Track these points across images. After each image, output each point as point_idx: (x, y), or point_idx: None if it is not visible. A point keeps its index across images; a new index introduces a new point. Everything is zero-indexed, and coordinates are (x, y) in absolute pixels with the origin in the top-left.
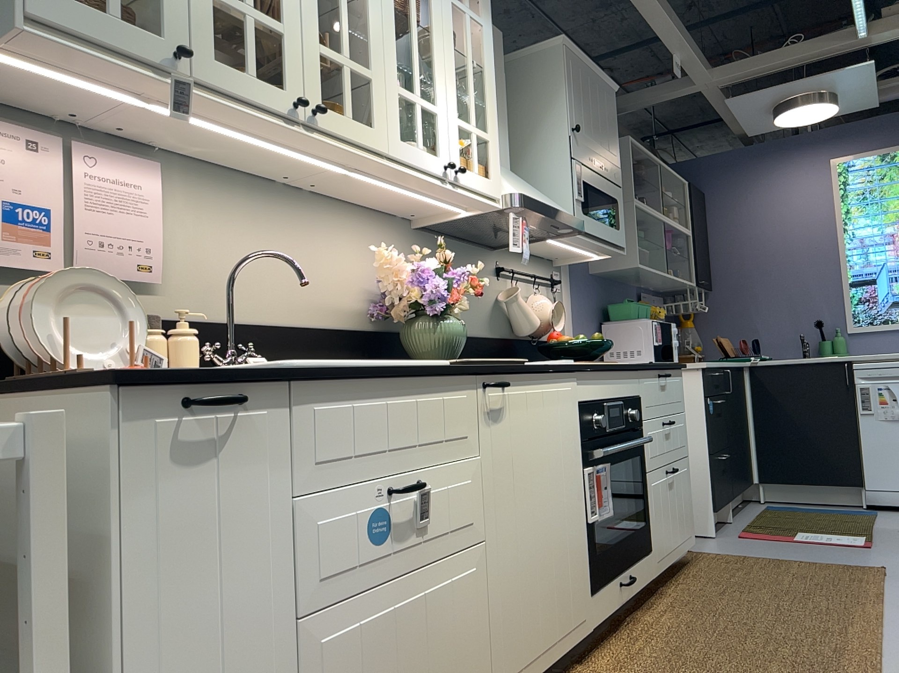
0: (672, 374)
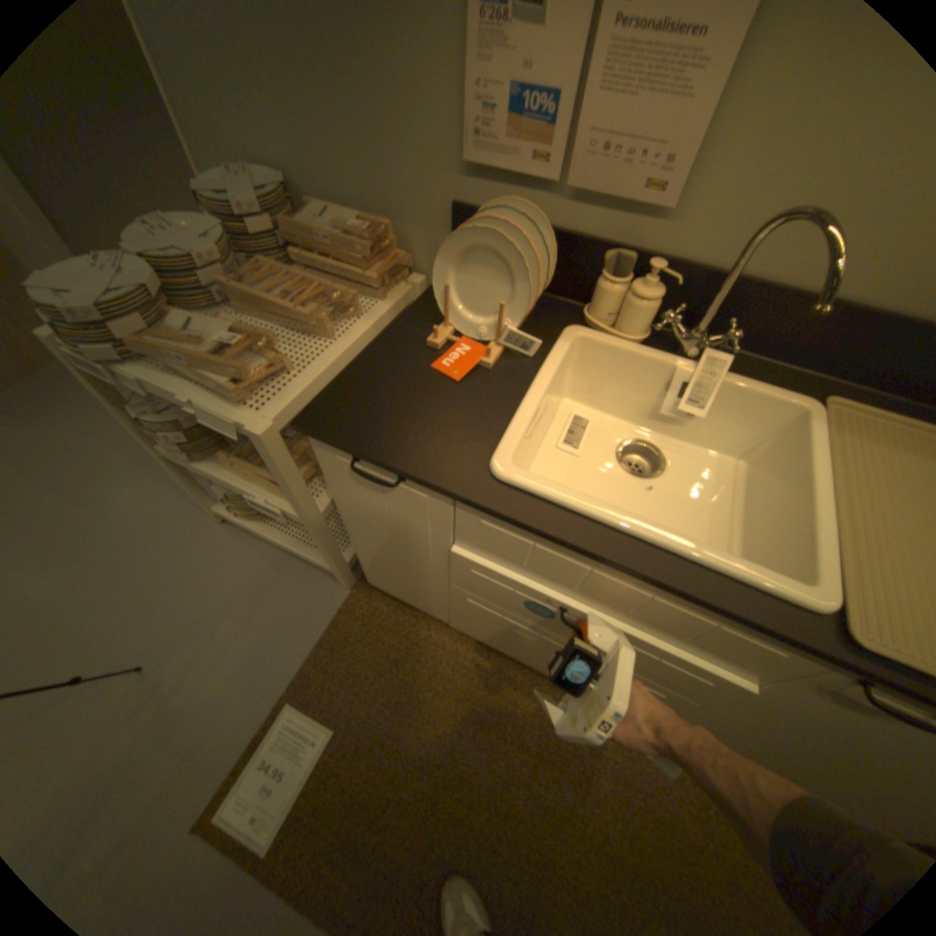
0: None
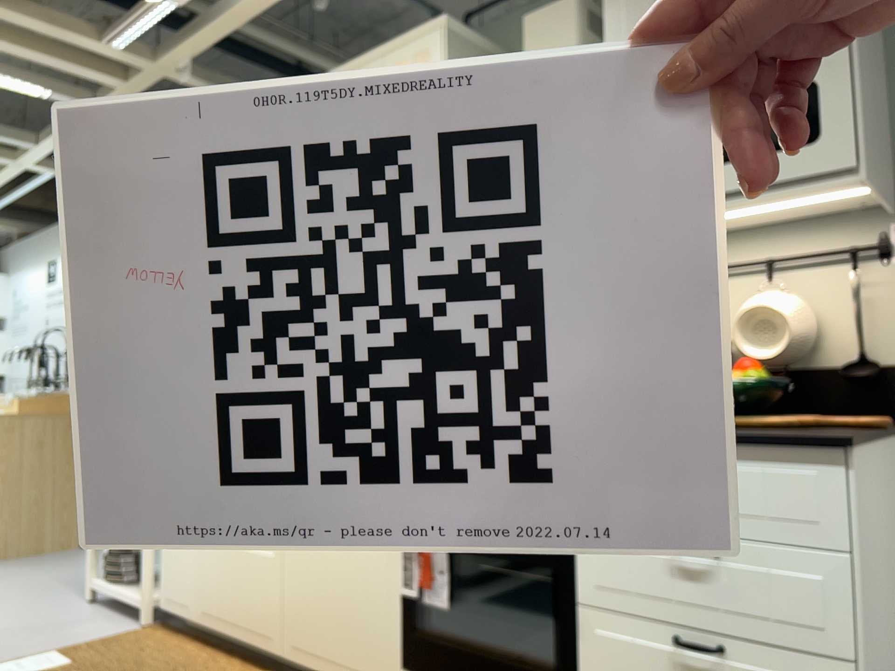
0: (753, 454)
